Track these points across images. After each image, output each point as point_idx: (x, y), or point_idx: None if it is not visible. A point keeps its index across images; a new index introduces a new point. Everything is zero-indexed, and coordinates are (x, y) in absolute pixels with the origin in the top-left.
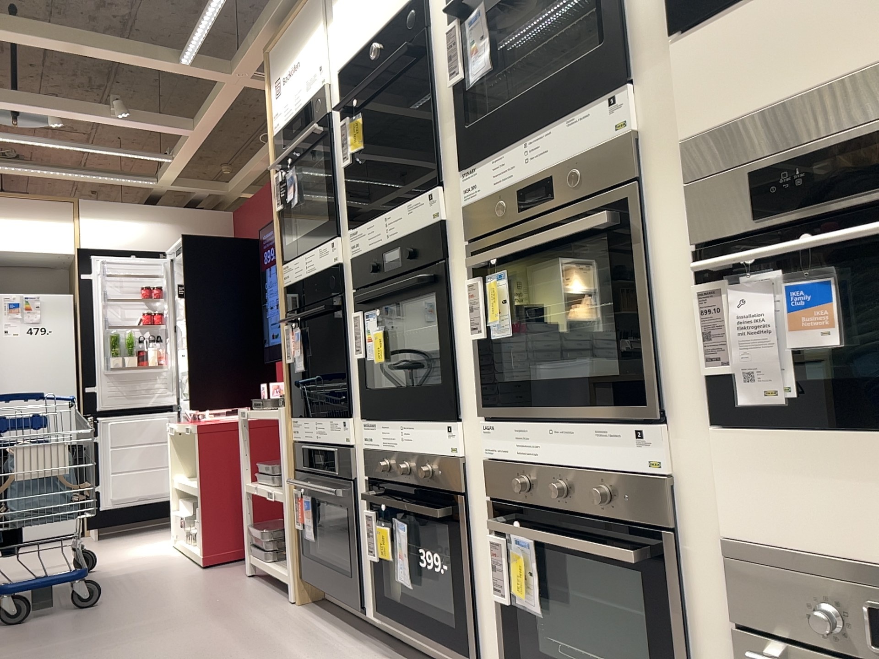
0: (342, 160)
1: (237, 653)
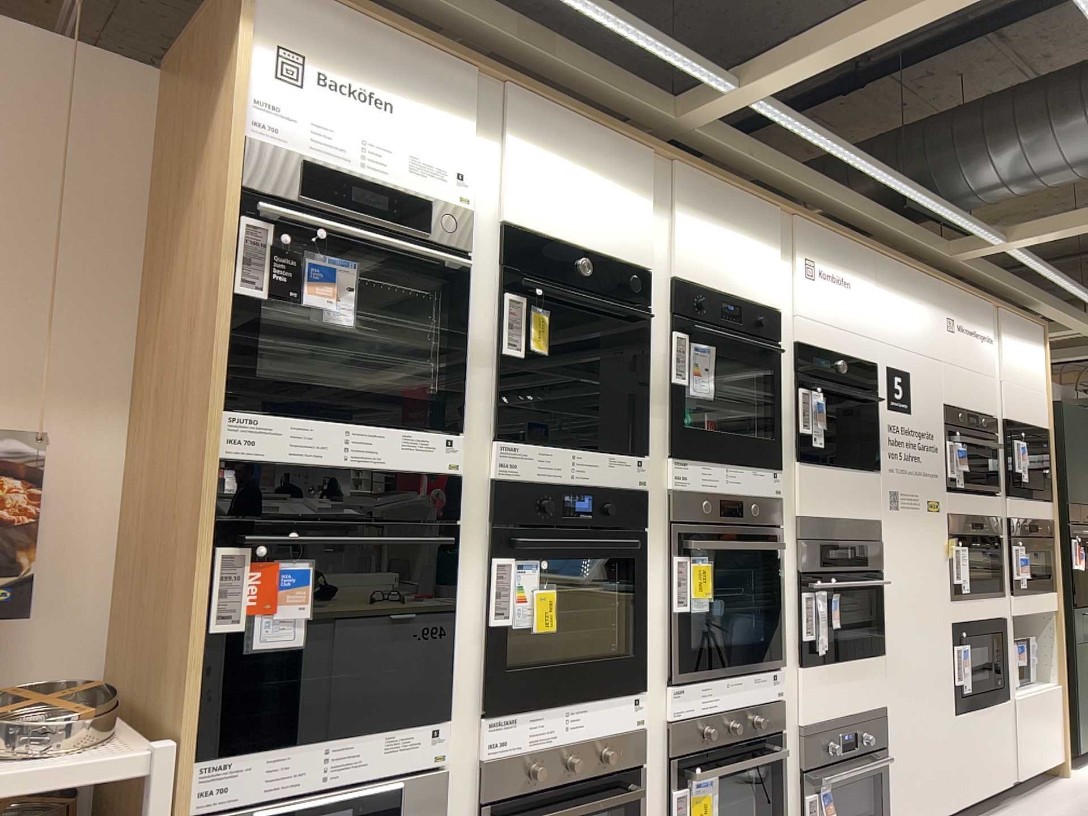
0: (510, 346)
1: None
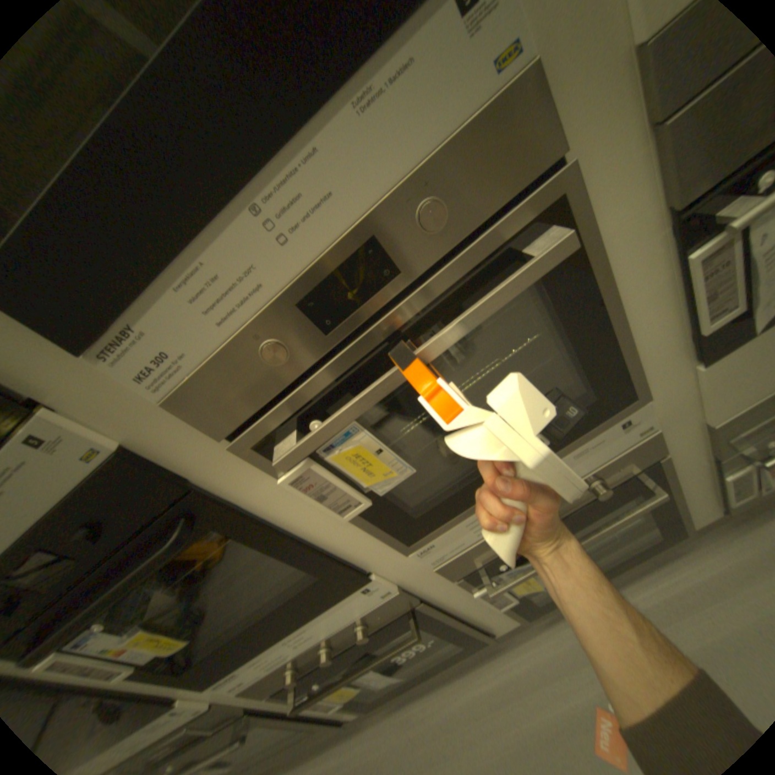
0: None
1: None
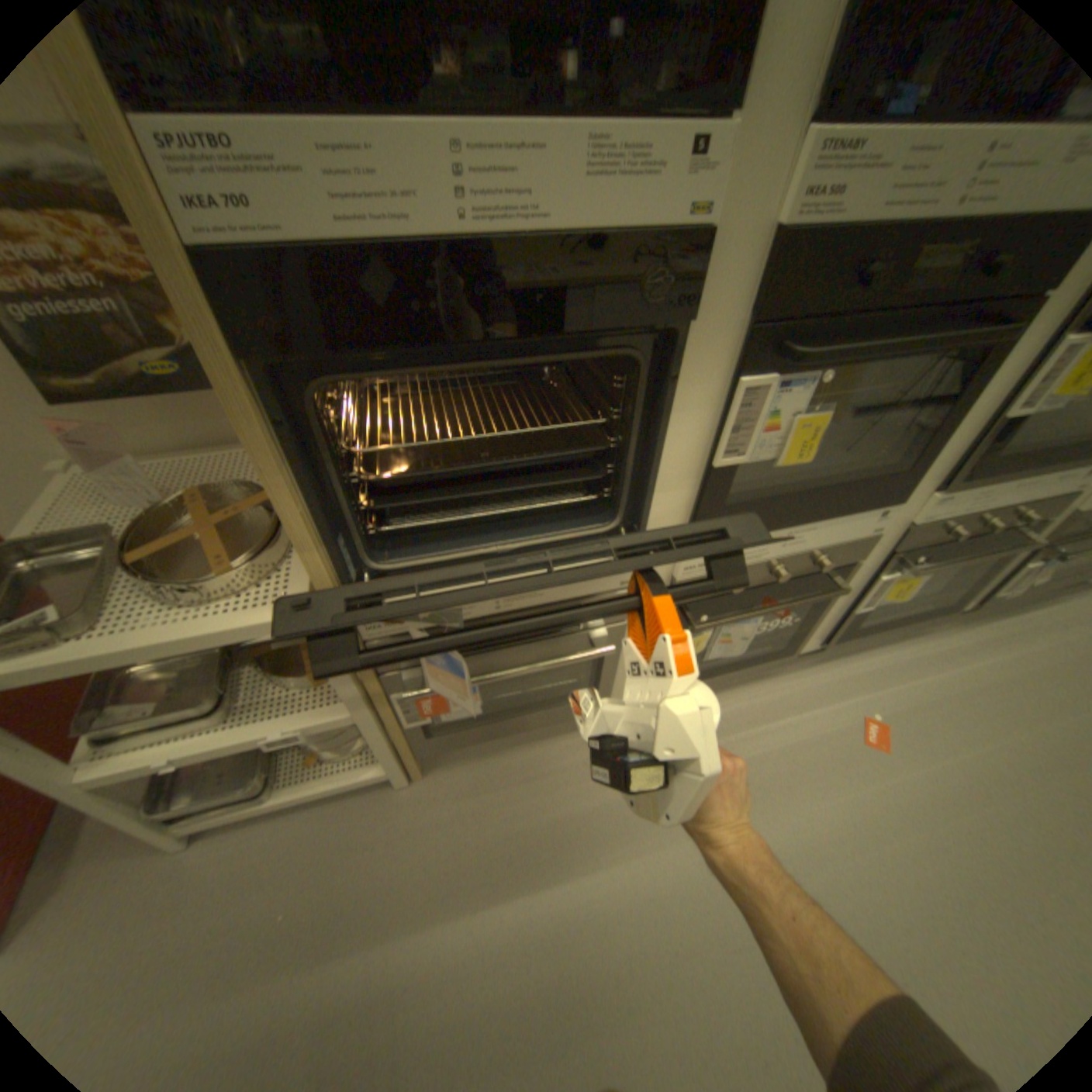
0: None
1: (556, 884)
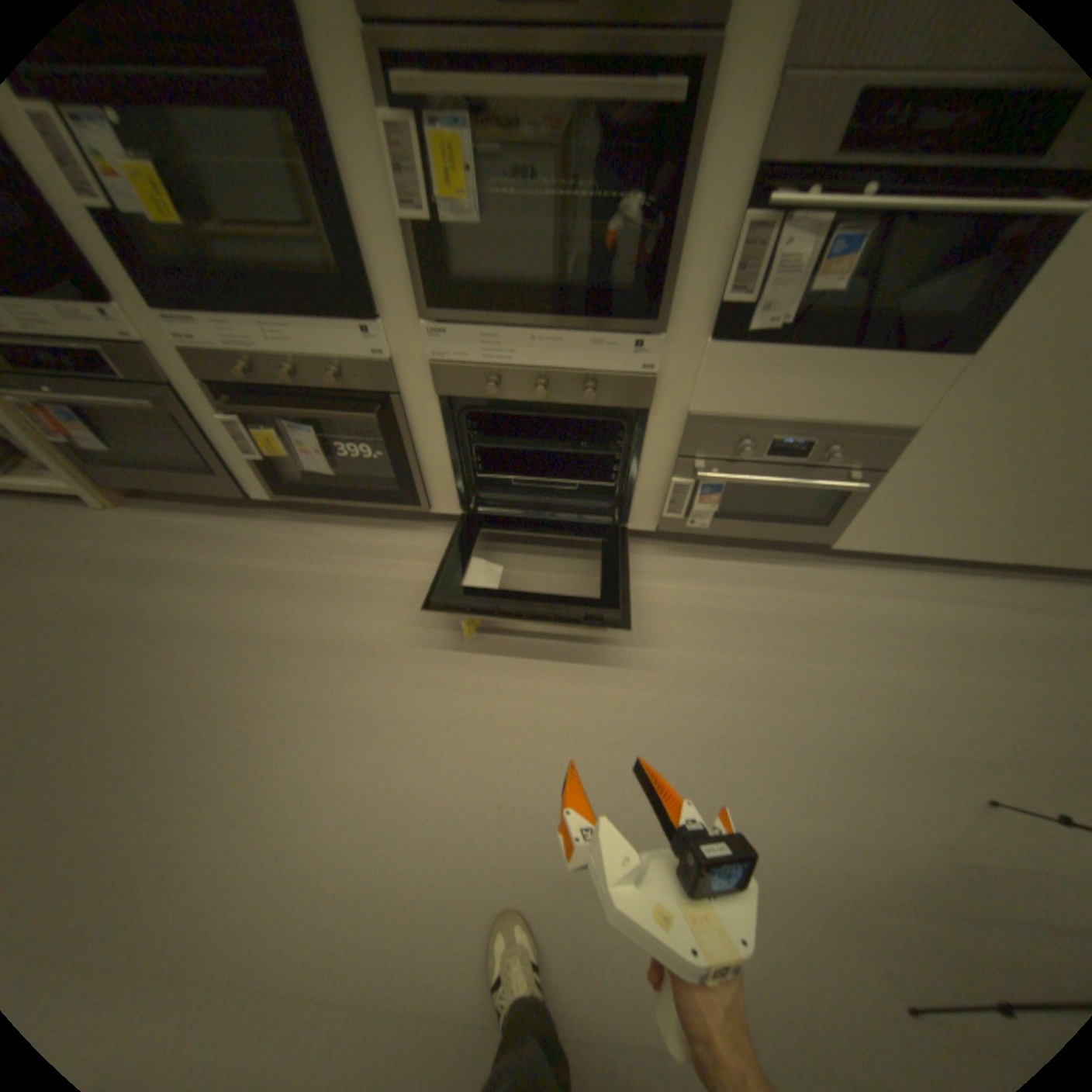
0: None
1: (133, 594)
